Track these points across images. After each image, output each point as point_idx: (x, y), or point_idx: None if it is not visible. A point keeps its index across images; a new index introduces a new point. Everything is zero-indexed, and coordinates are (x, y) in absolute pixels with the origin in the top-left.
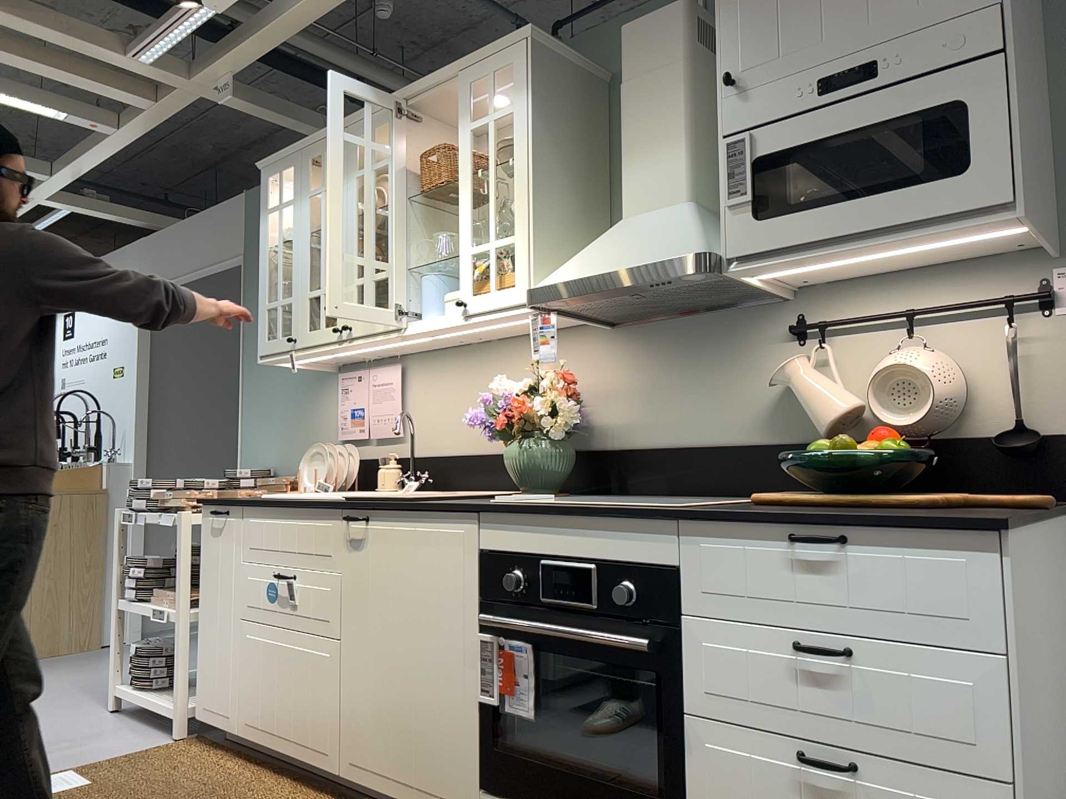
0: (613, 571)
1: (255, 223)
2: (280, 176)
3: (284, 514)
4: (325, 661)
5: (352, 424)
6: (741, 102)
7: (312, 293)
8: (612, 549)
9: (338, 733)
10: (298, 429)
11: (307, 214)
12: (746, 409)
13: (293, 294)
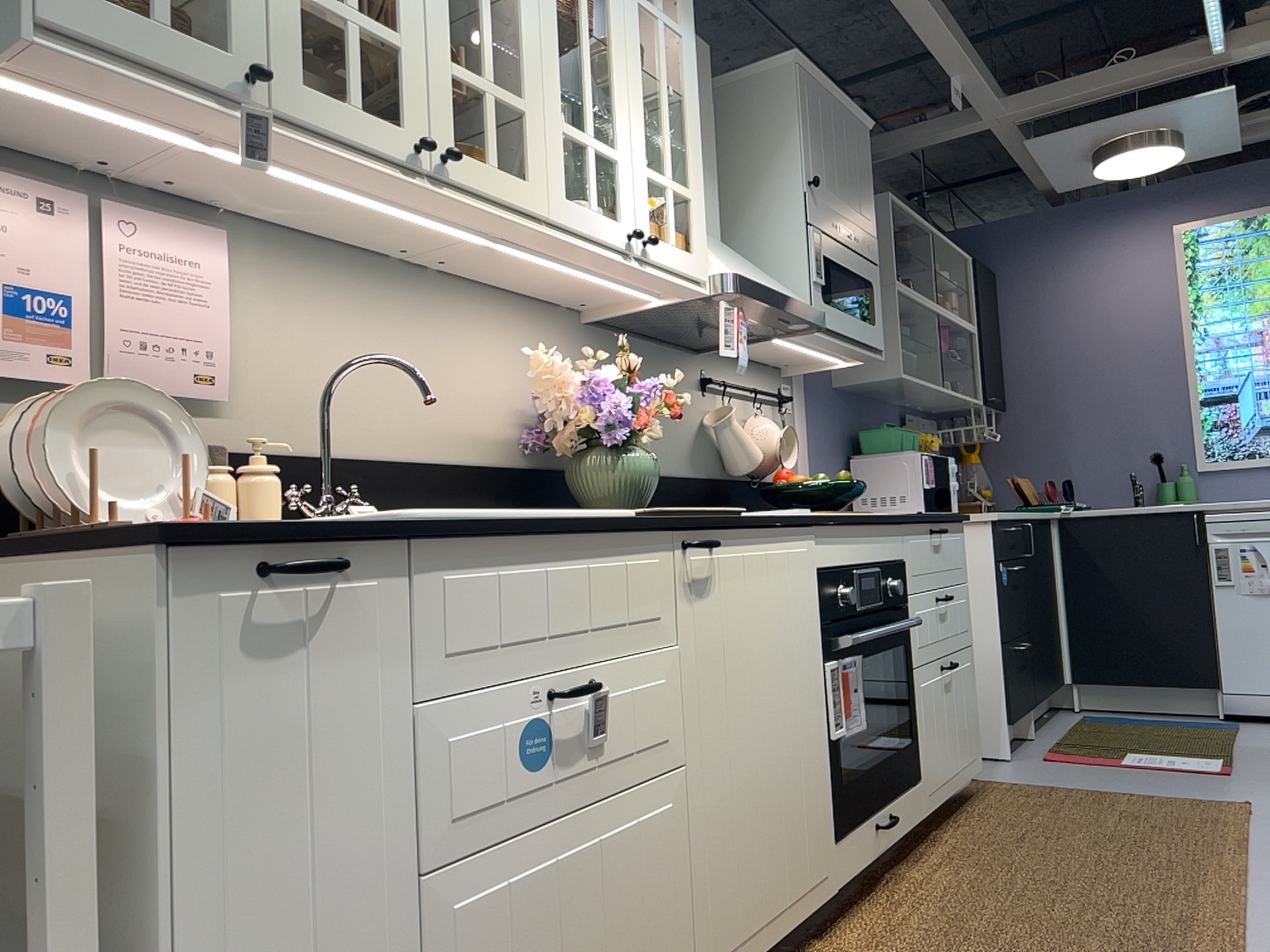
0: (883, 569)
1: None
2: None
3: (554, 550)
4: (665, 820)
5: (15, 333)
6: (816, 205)
7: None
8: (883, 550)
9: (693, 931)
10: None
11: None
12: (682, 443)
13: None
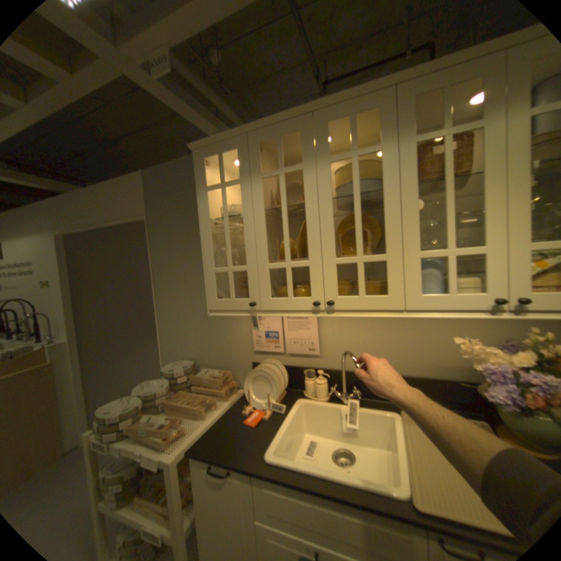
0: None
1: (152, 192)
2: (218, 156)
3: (321, 502)
4: None
5: (268, 341)
6: None
7: (274, 265)
8: None
9: None
10: (211, 337)
11: (260, 193)
12: None
13: (248, 263)
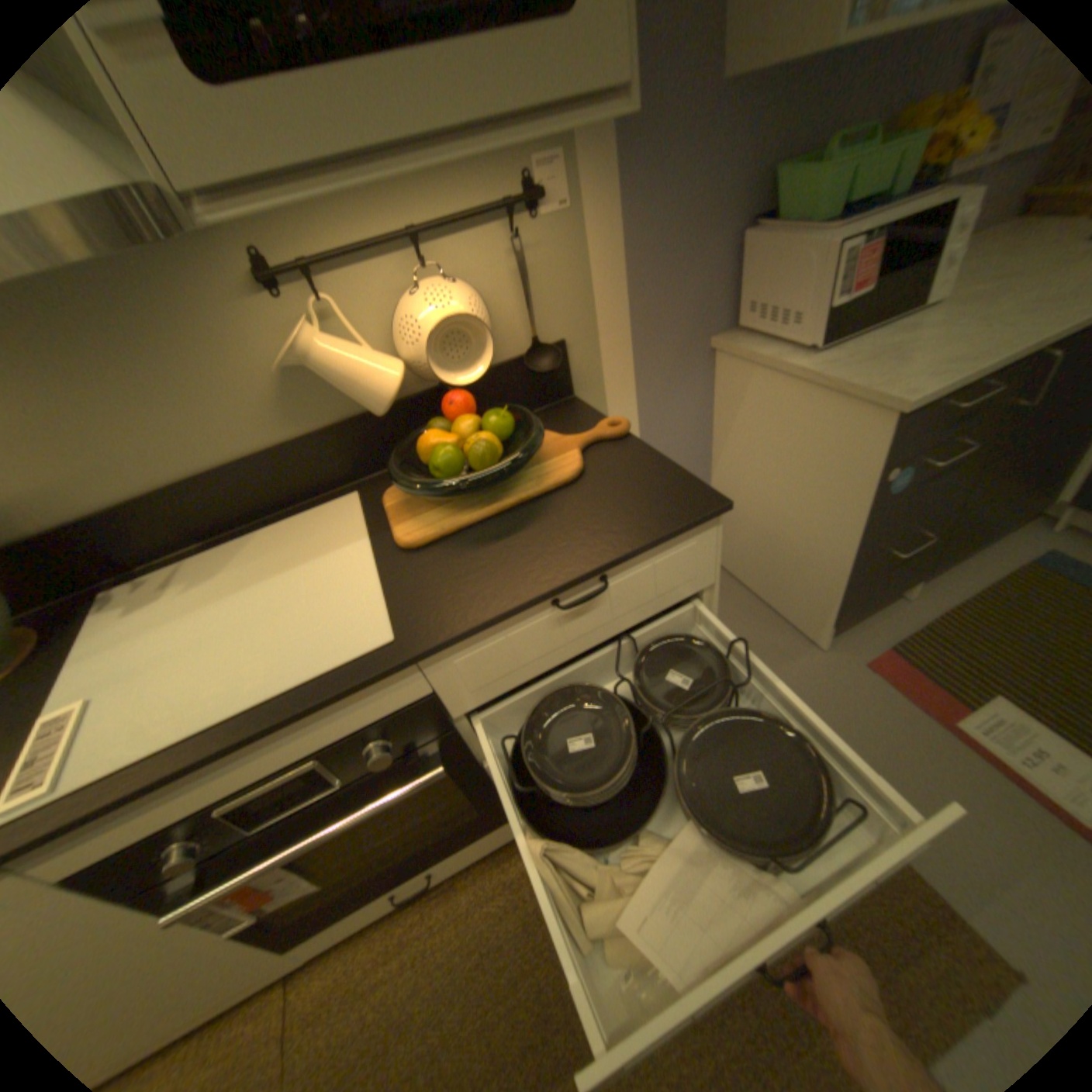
0: (340, 745)
1: None
2: None
3: None
4: None
5: None
6: None
7: None
8: (326, 732)
9: None
10: None
11: None
12: (242, 404)
13: None
